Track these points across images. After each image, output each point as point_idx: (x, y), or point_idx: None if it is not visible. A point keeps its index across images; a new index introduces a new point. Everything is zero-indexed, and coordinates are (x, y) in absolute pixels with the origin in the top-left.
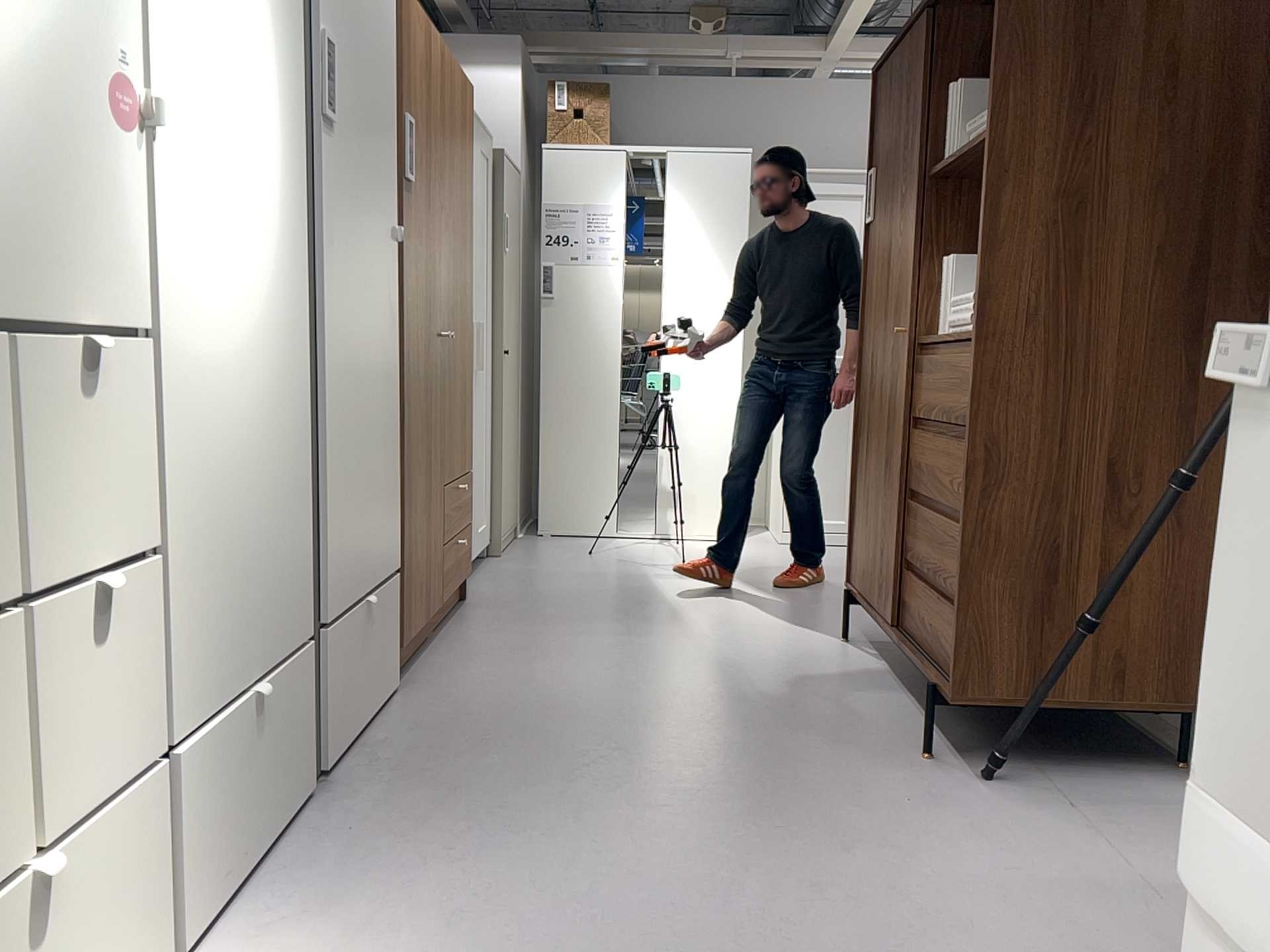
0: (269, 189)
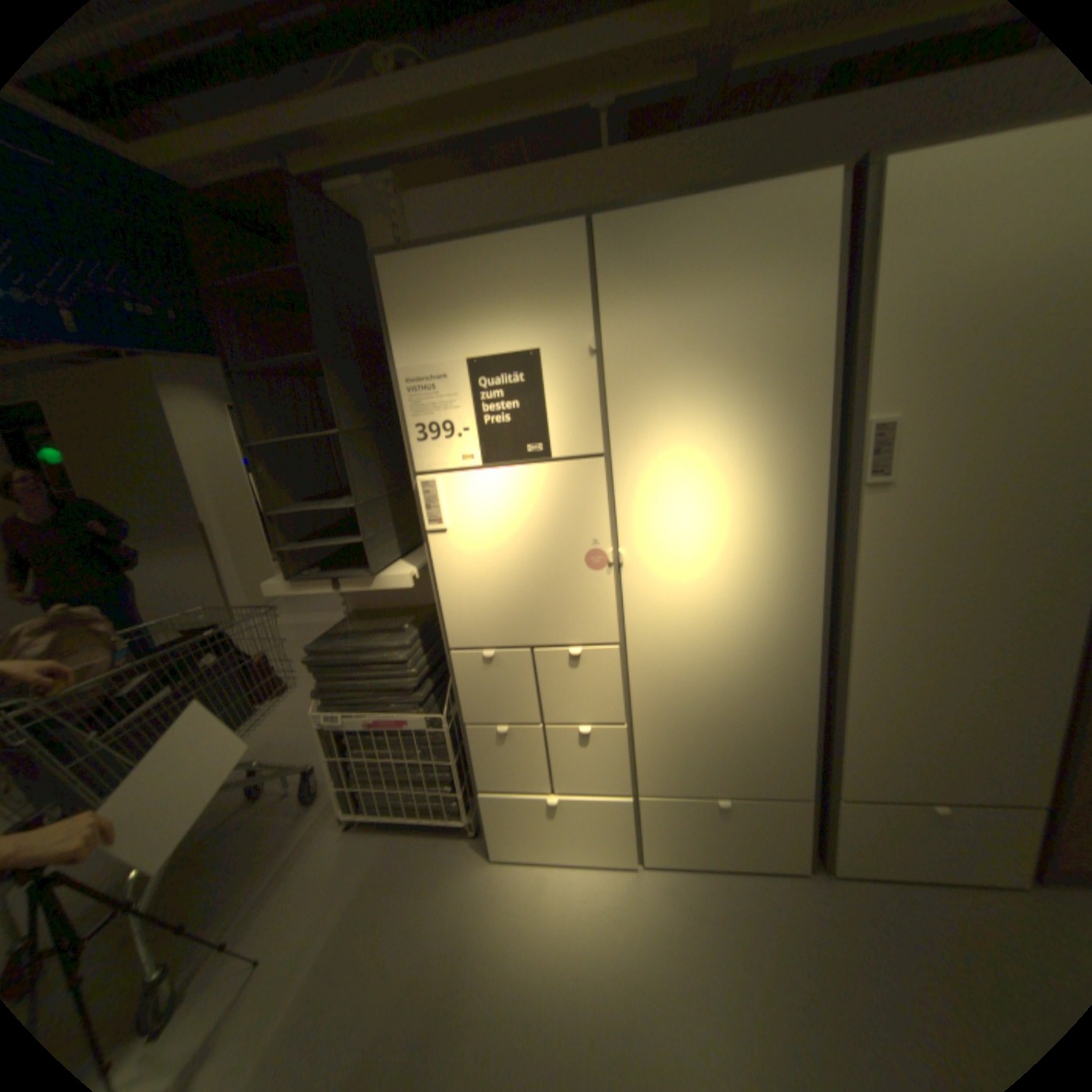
0: (764, 557)
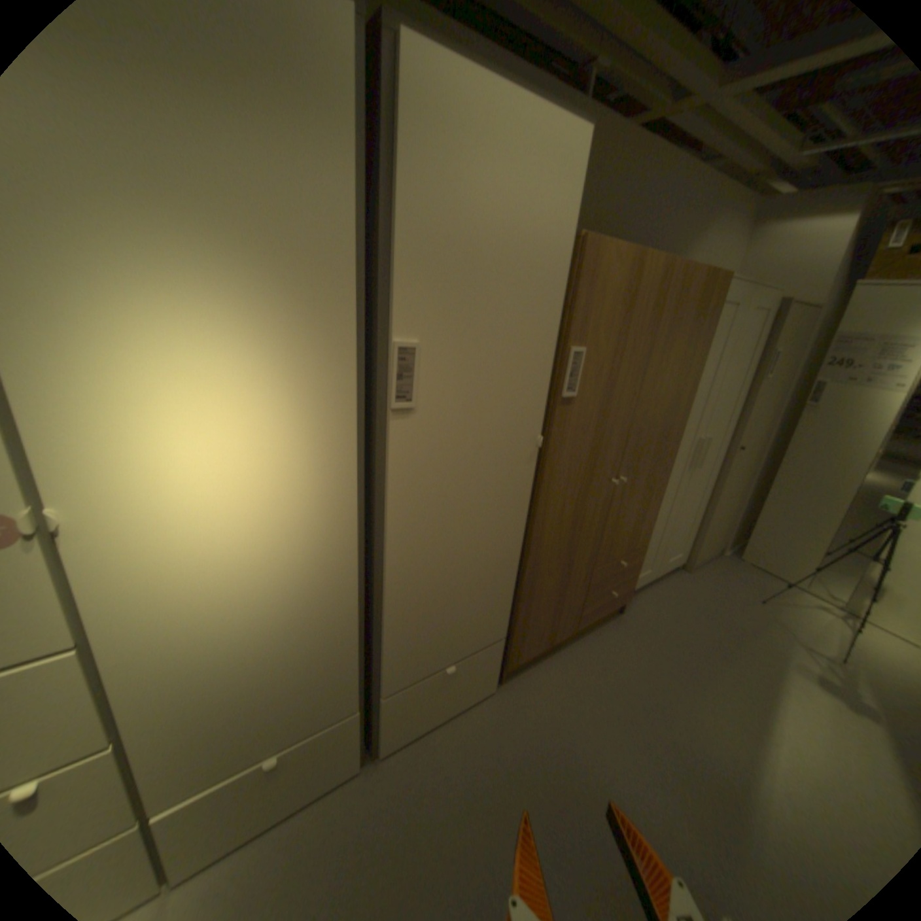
0: (291, 493)
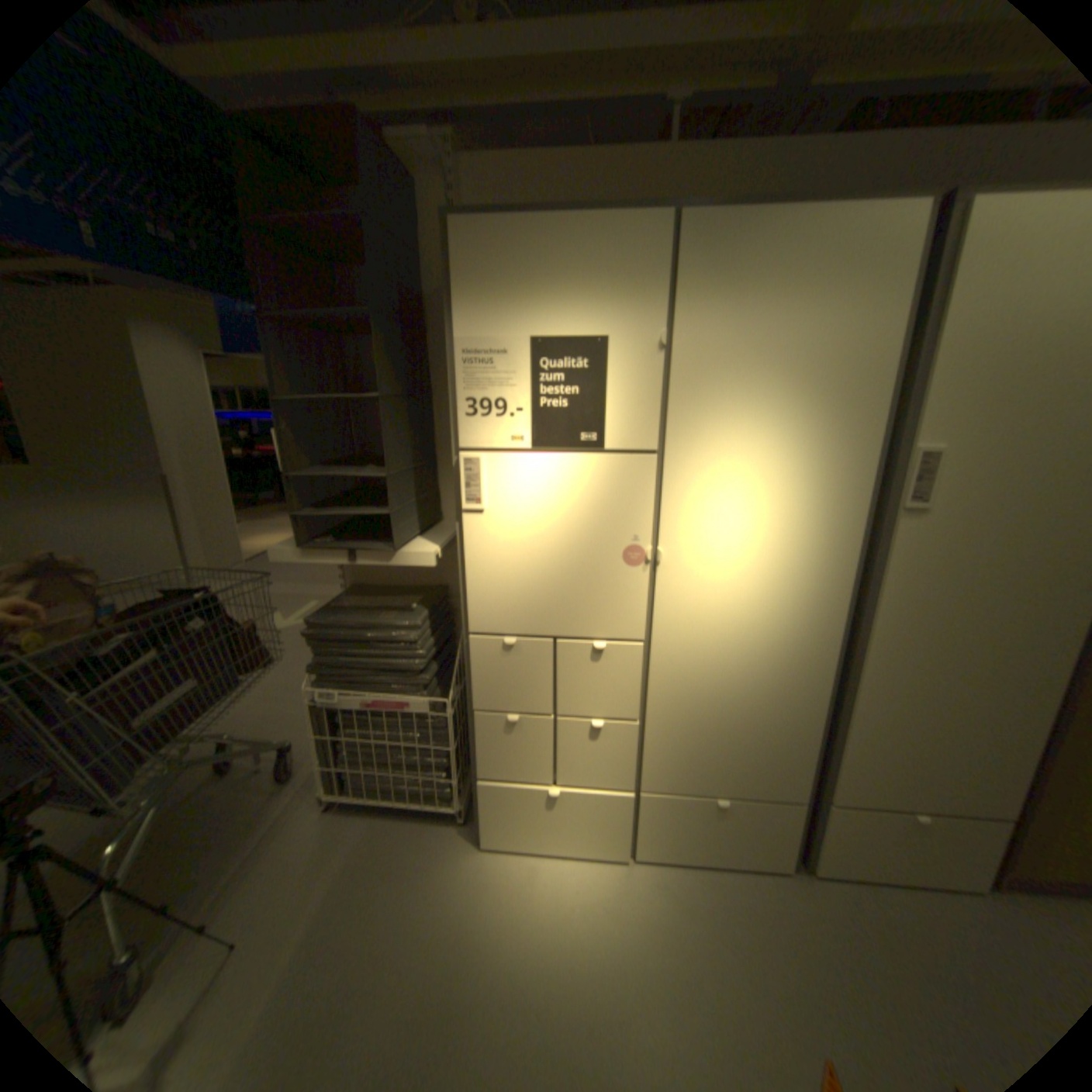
0: (798, 569)
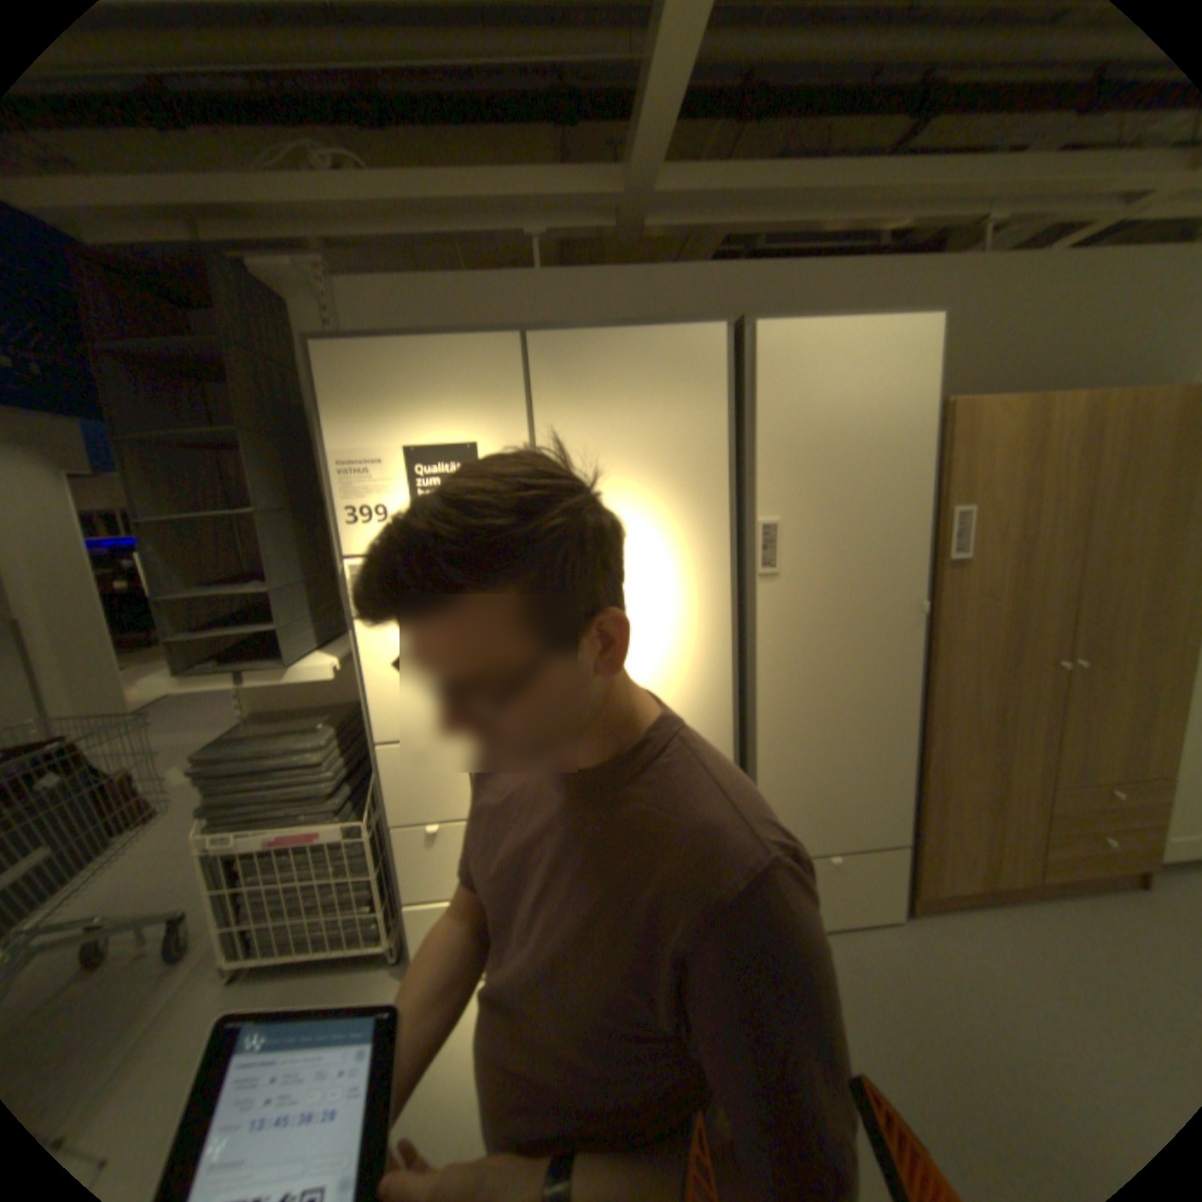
0: (682, 639)
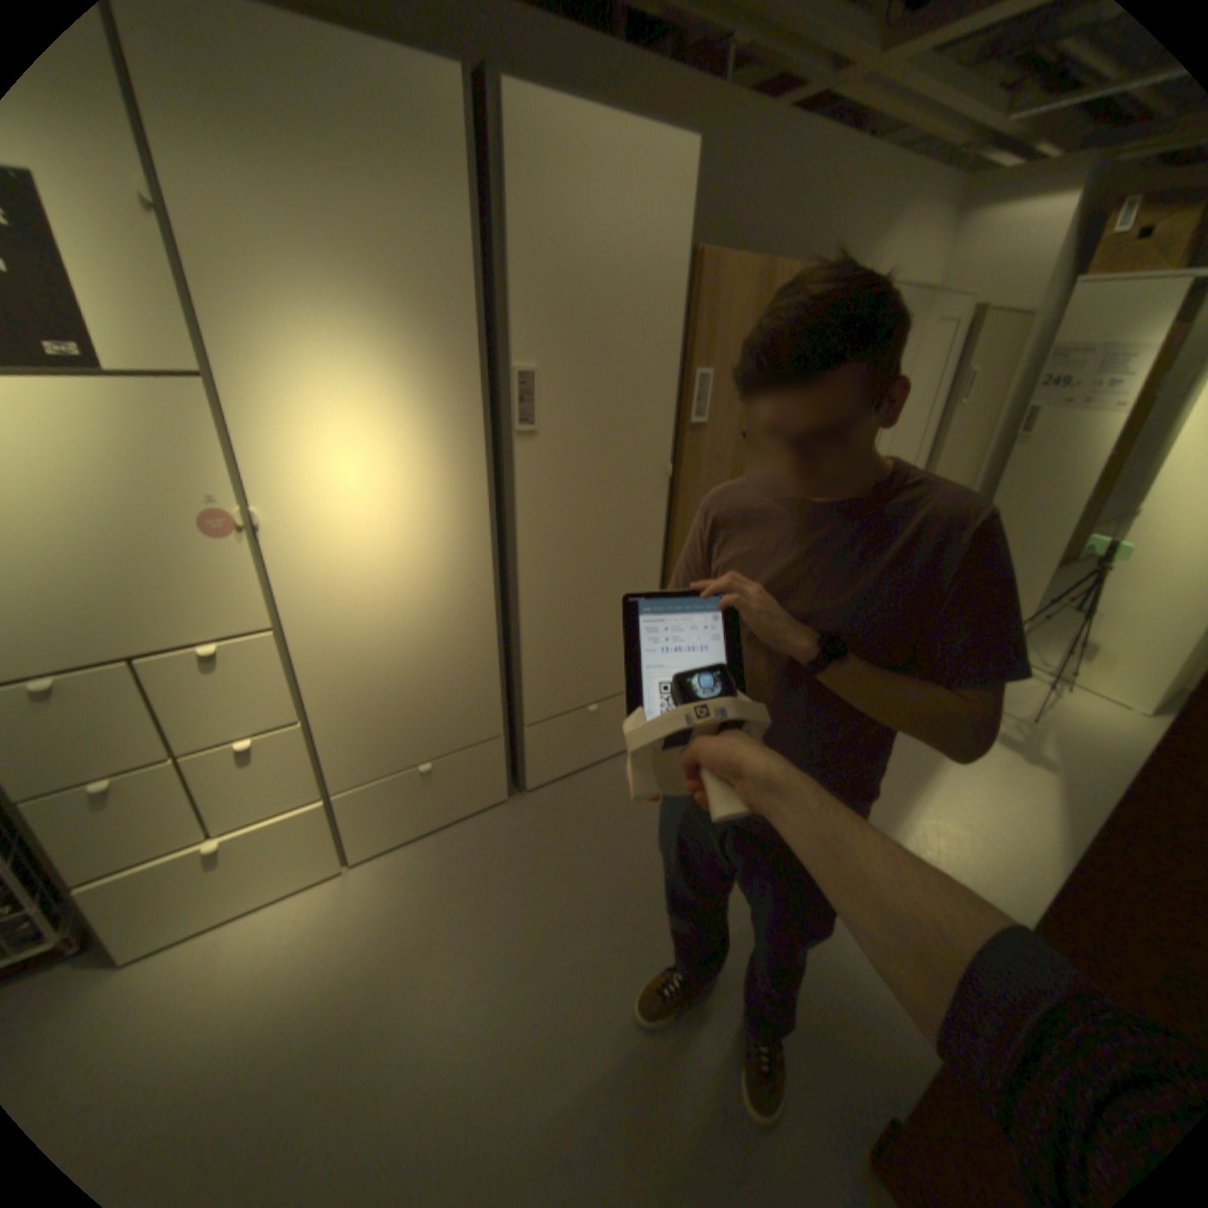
0: (432, 509)
